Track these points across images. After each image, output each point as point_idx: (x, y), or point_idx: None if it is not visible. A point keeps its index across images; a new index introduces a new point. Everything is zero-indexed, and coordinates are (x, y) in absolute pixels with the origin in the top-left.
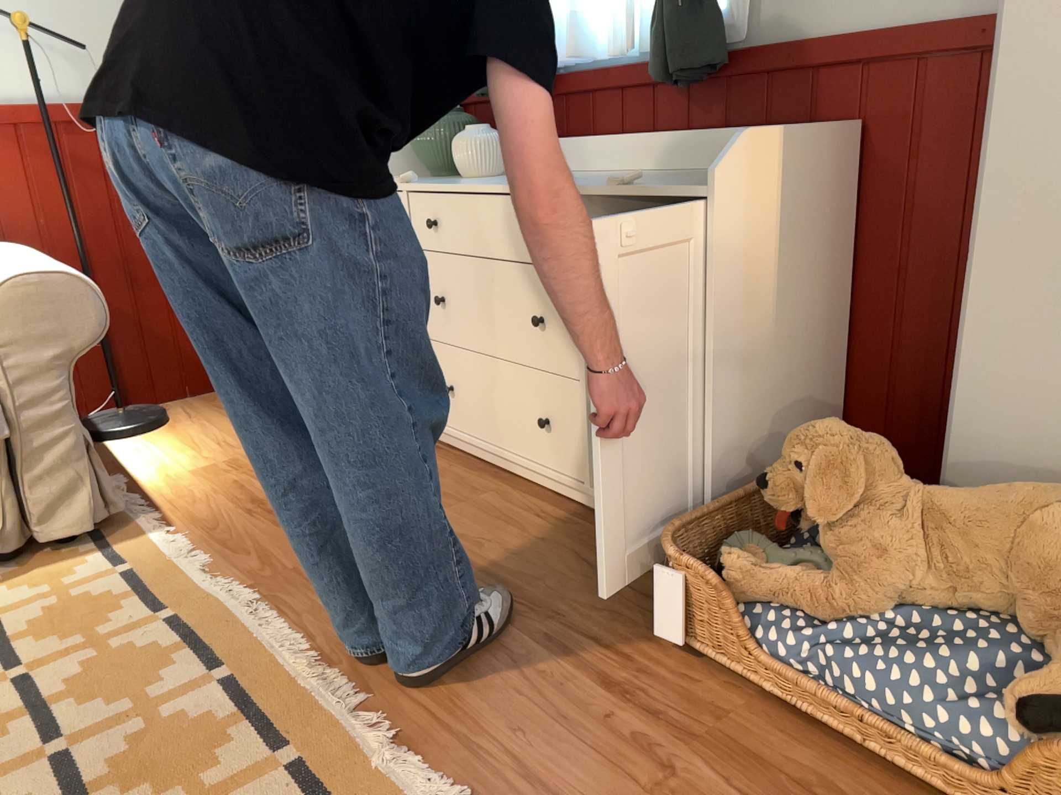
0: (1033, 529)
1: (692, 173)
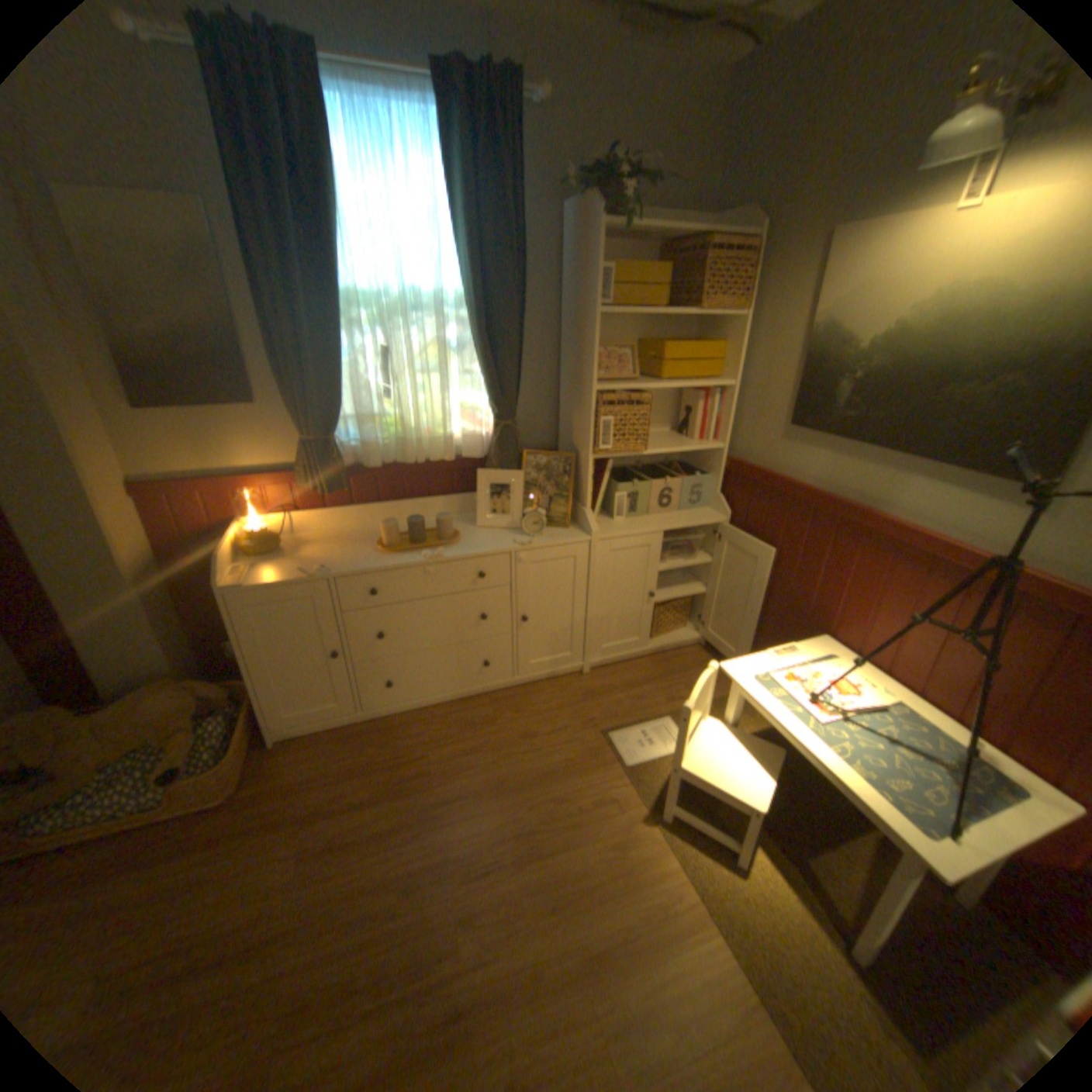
0: (140, 714)
1: None
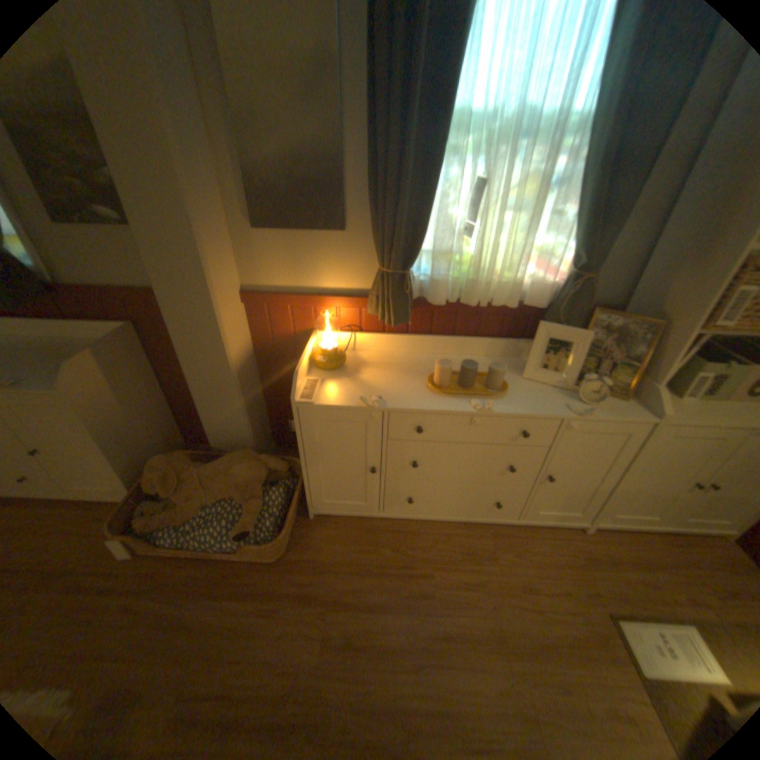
0: (230, 475)
1: (56, 343)
